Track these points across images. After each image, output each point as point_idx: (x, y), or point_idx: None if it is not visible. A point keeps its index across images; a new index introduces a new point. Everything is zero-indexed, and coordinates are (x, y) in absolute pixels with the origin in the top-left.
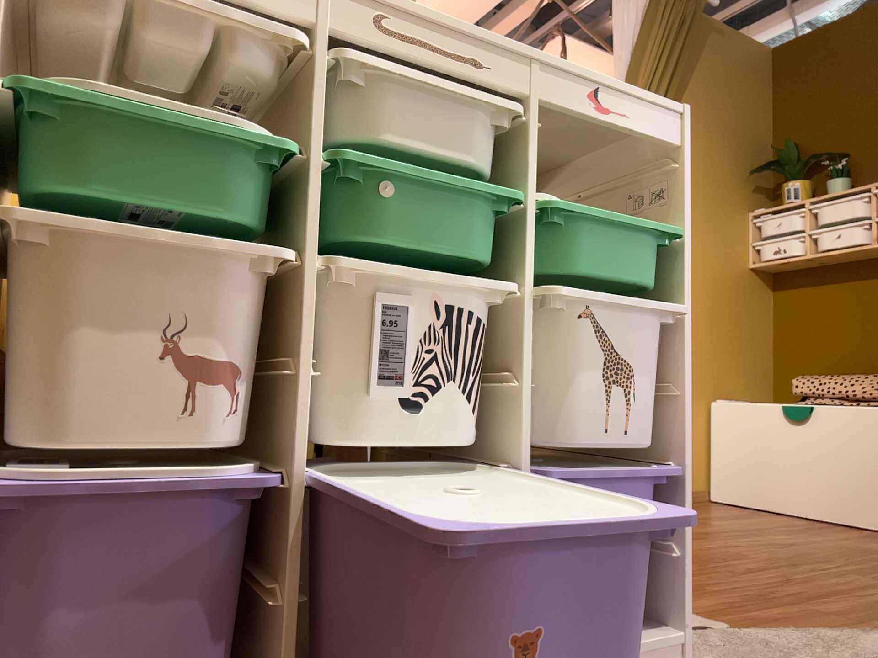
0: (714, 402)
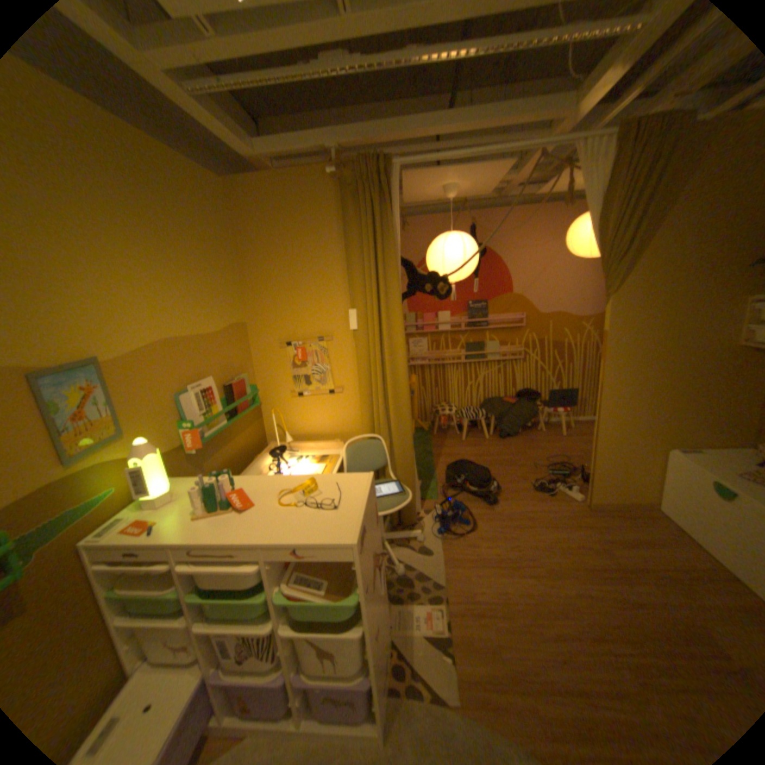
0: (674, 456)
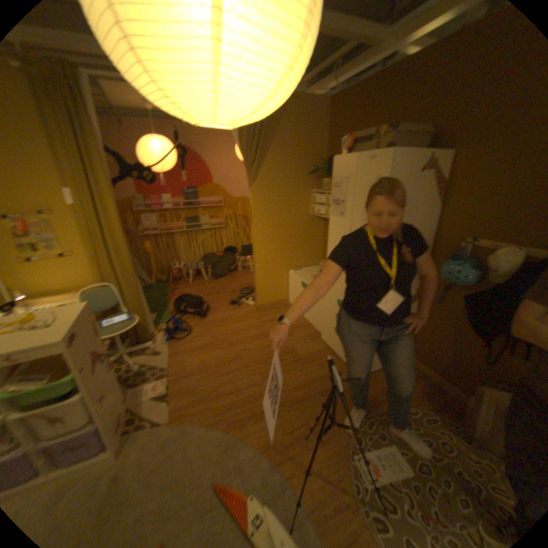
0: (289, 273)
